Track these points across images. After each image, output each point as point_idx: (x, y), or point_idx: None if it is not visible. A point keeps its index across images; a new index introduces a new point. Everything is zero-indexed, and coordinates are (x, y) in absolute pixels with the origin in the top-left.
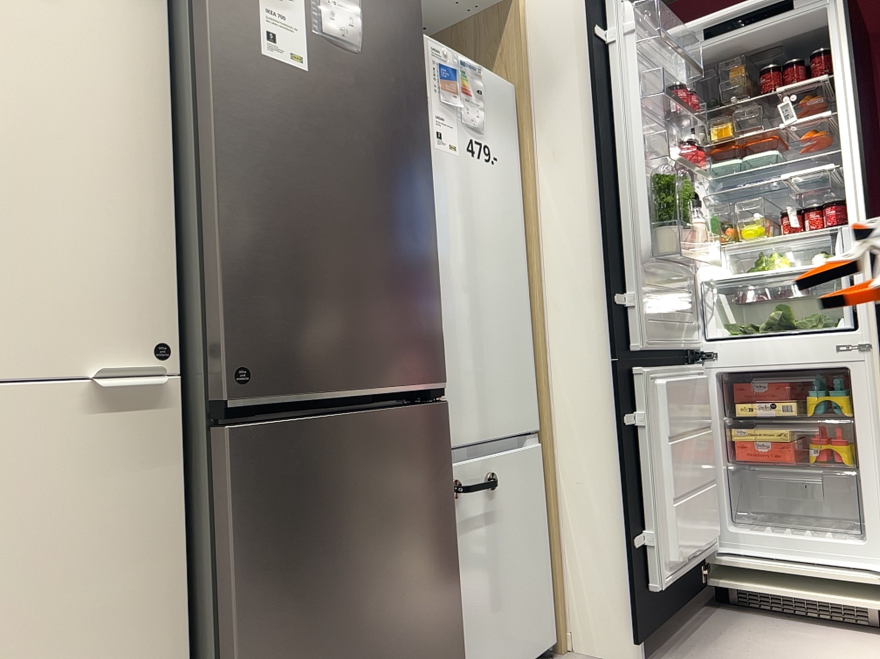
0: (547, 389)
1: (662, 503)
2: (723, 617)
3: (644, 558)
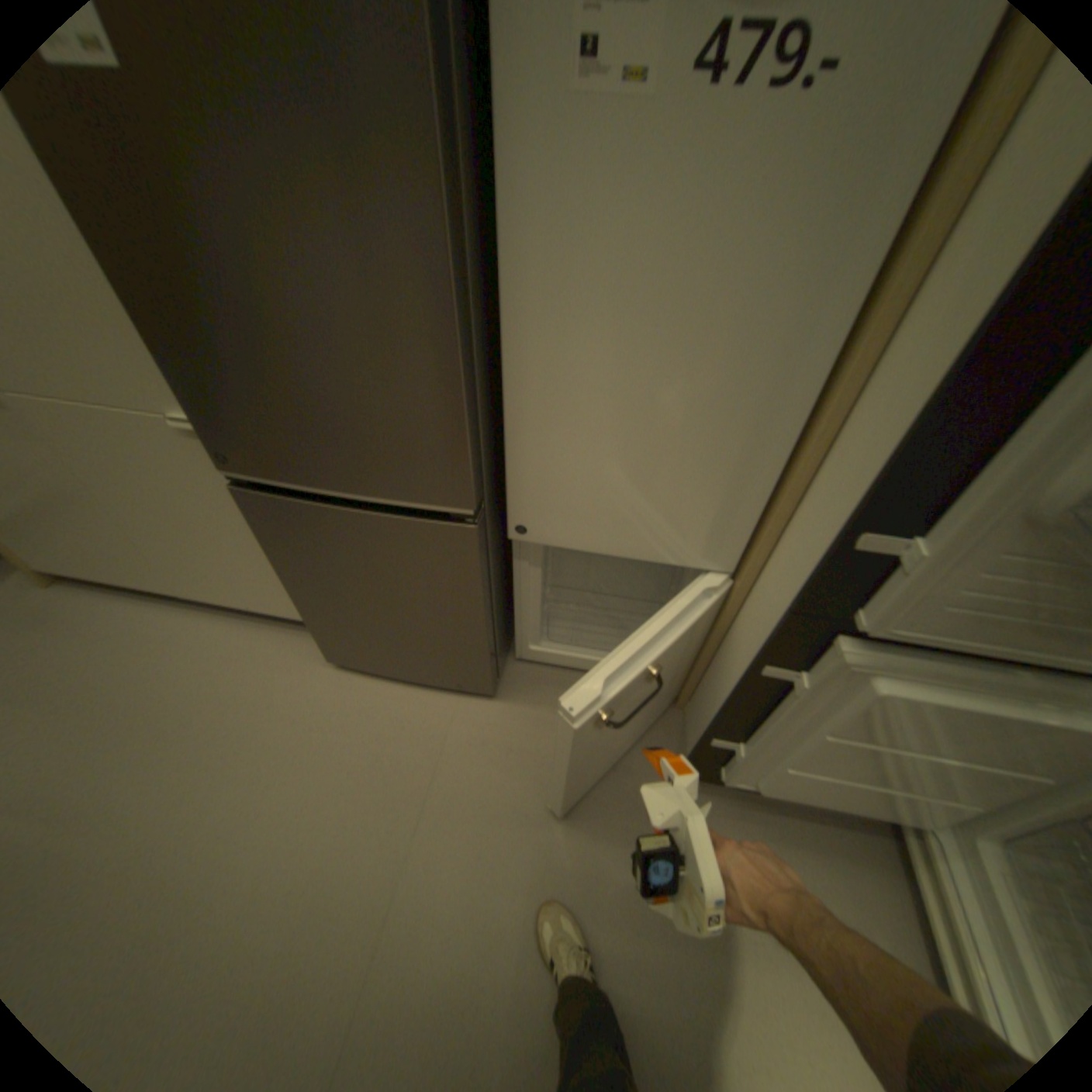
0: (768, 539)
1: (780, 751)
2: (867, 848)
3: (728, 752)
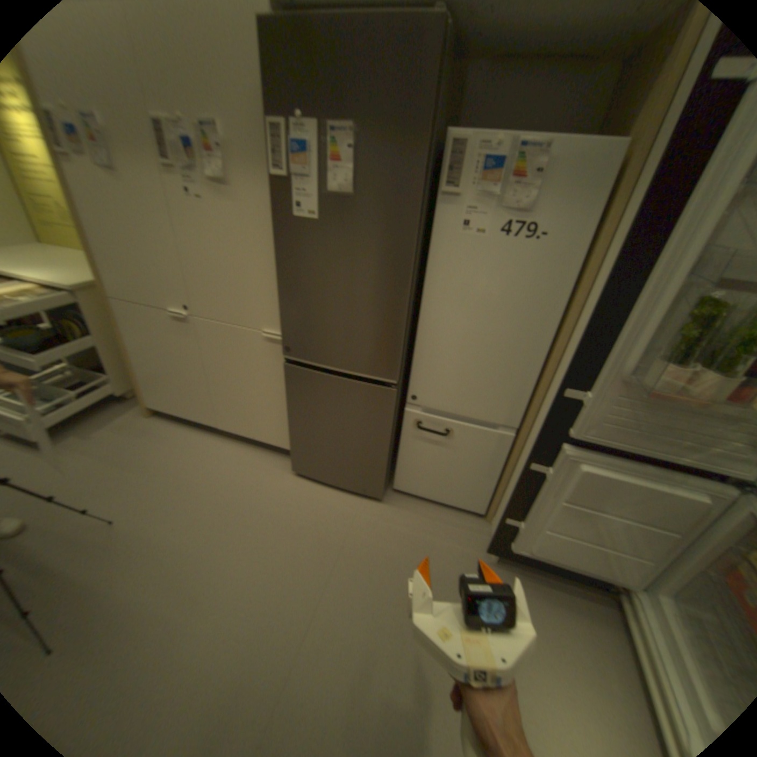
0: (534, 410)
1: (542, 523)
2: (601, 613)
3: (515, 531)
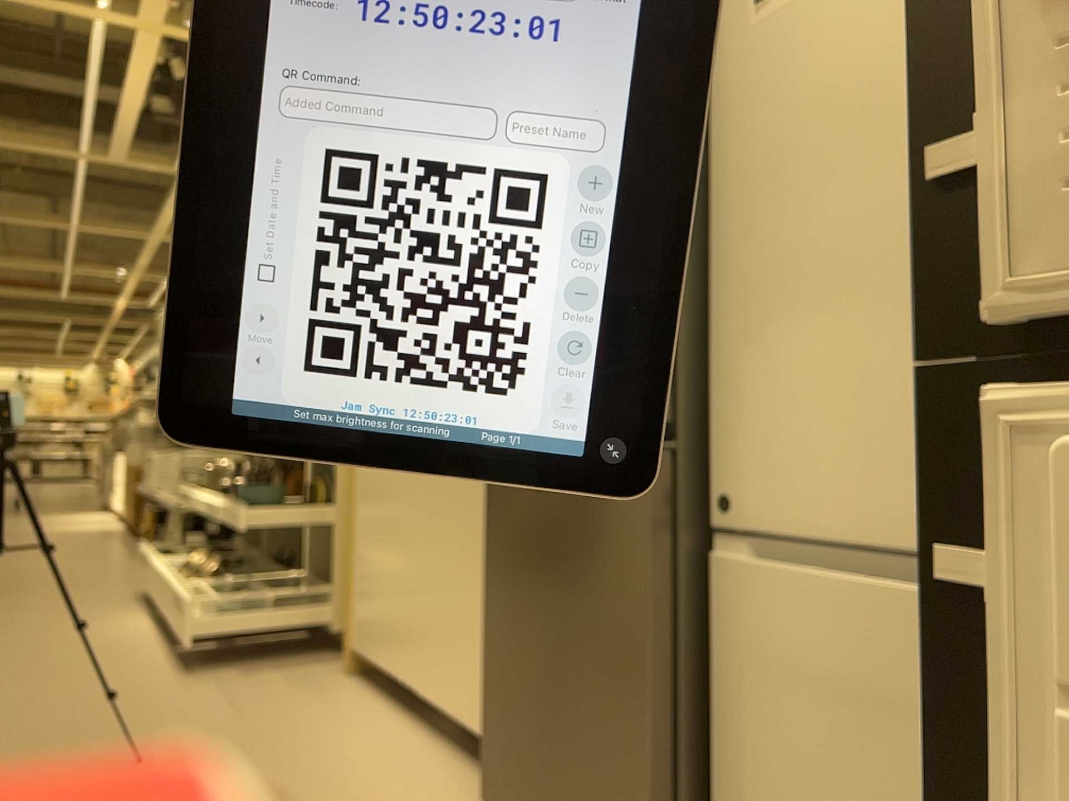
0: None
1: None
2: None
3: None
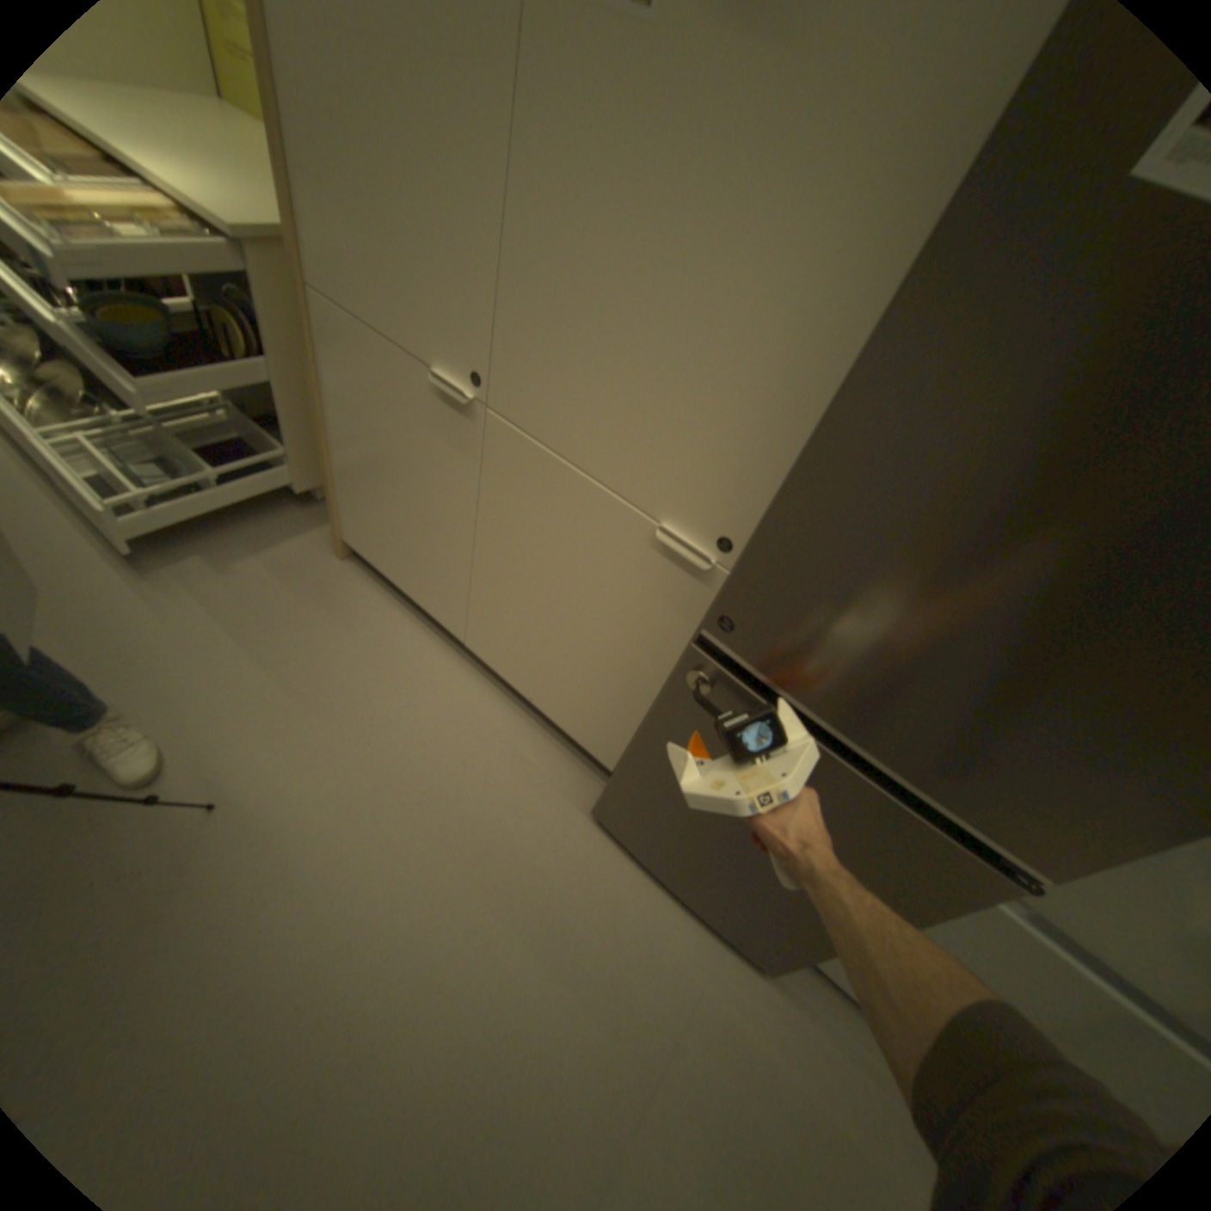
0: None
1: None
2: None
3: None
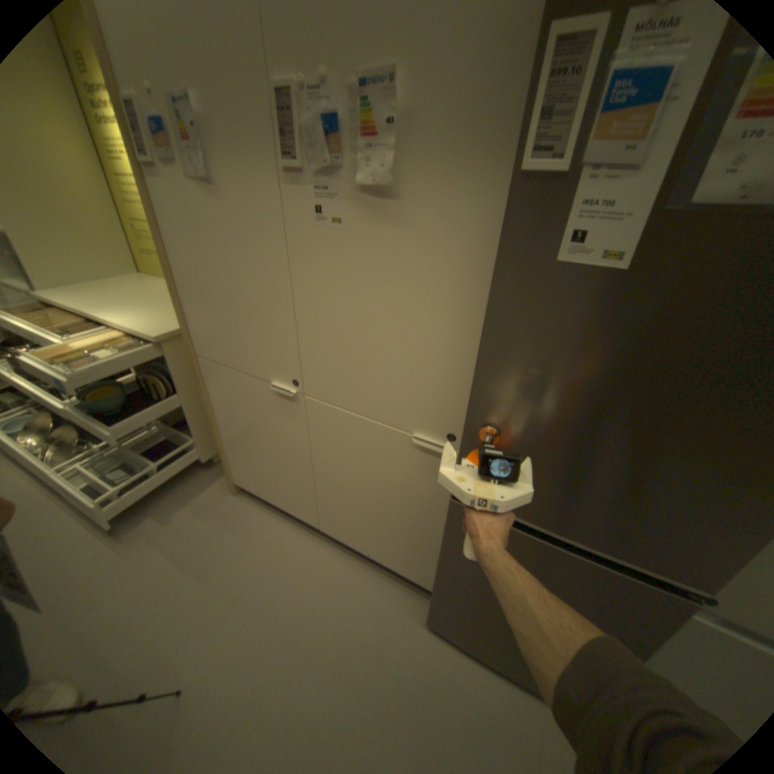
0: None
1: None
2: None
3: None
